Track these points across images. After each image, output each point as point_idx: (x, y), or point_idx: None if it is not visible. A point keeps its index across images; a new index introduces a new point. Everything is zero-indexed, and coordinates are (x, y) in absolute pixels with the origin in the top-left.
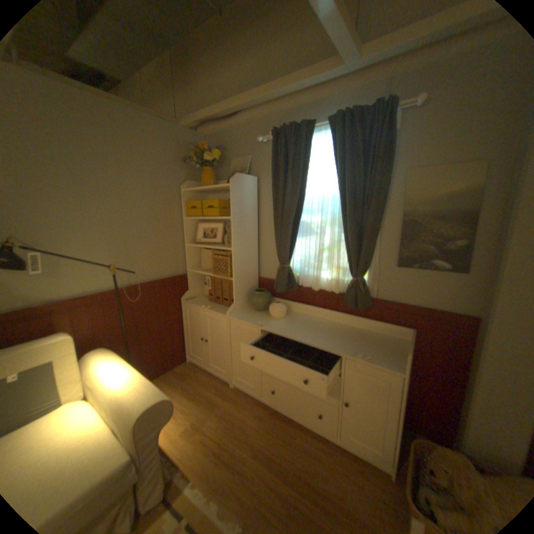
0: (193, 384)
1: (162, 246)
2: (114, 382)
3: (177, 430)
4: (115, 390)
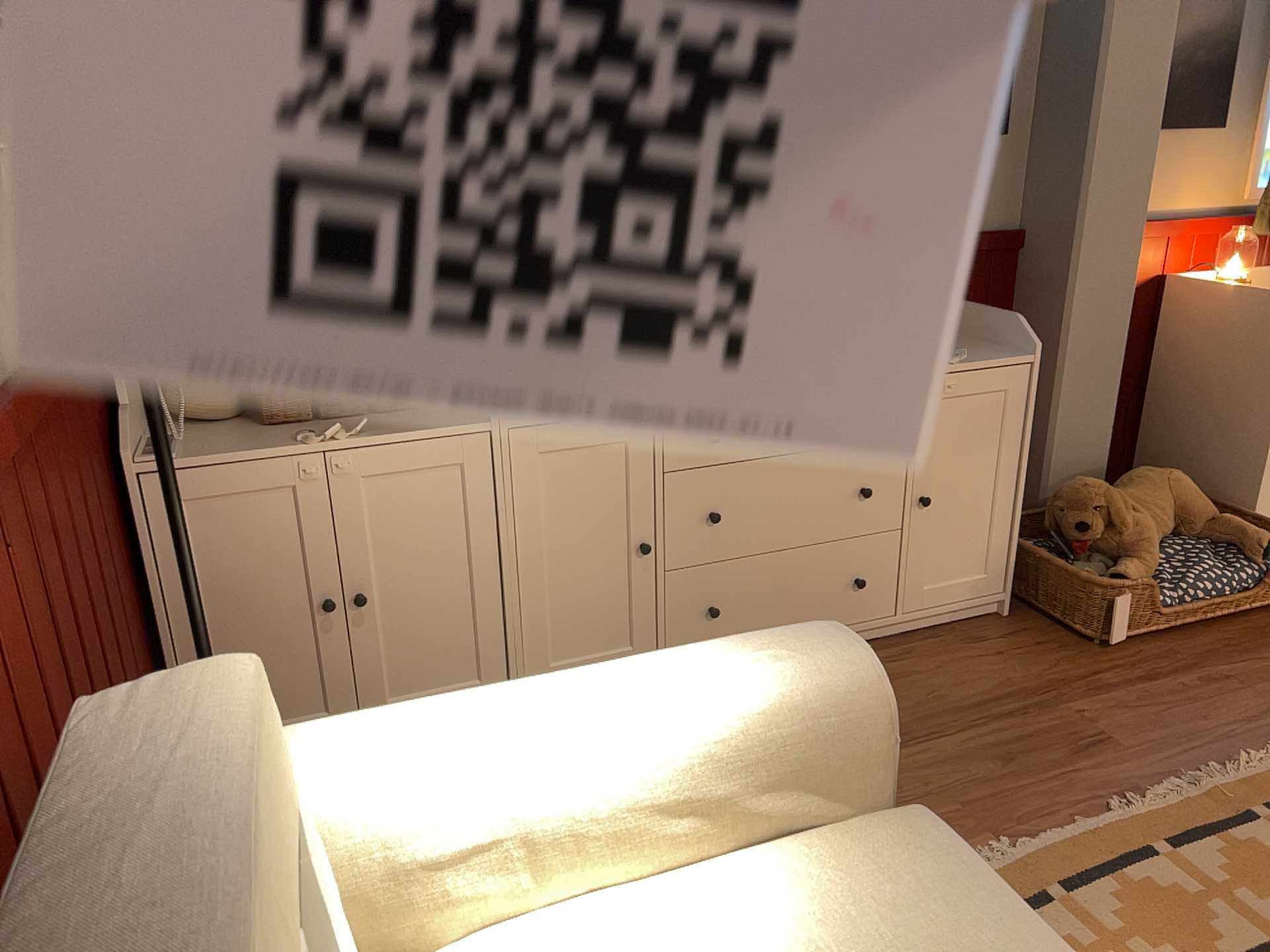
0: None
1: None
2: (616, 710)
3: None
4: (672, 714)
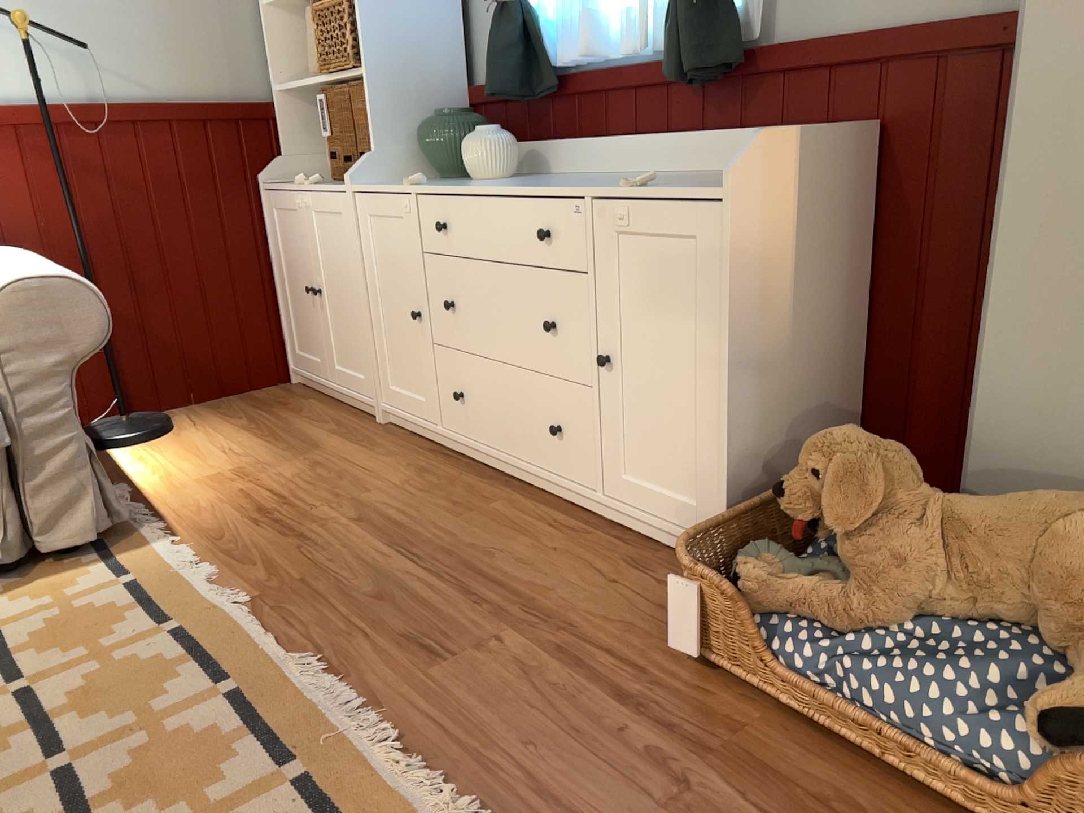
0: (283, 415)
1: (185, 3)
2: None
3: (197, 473)
4: None
